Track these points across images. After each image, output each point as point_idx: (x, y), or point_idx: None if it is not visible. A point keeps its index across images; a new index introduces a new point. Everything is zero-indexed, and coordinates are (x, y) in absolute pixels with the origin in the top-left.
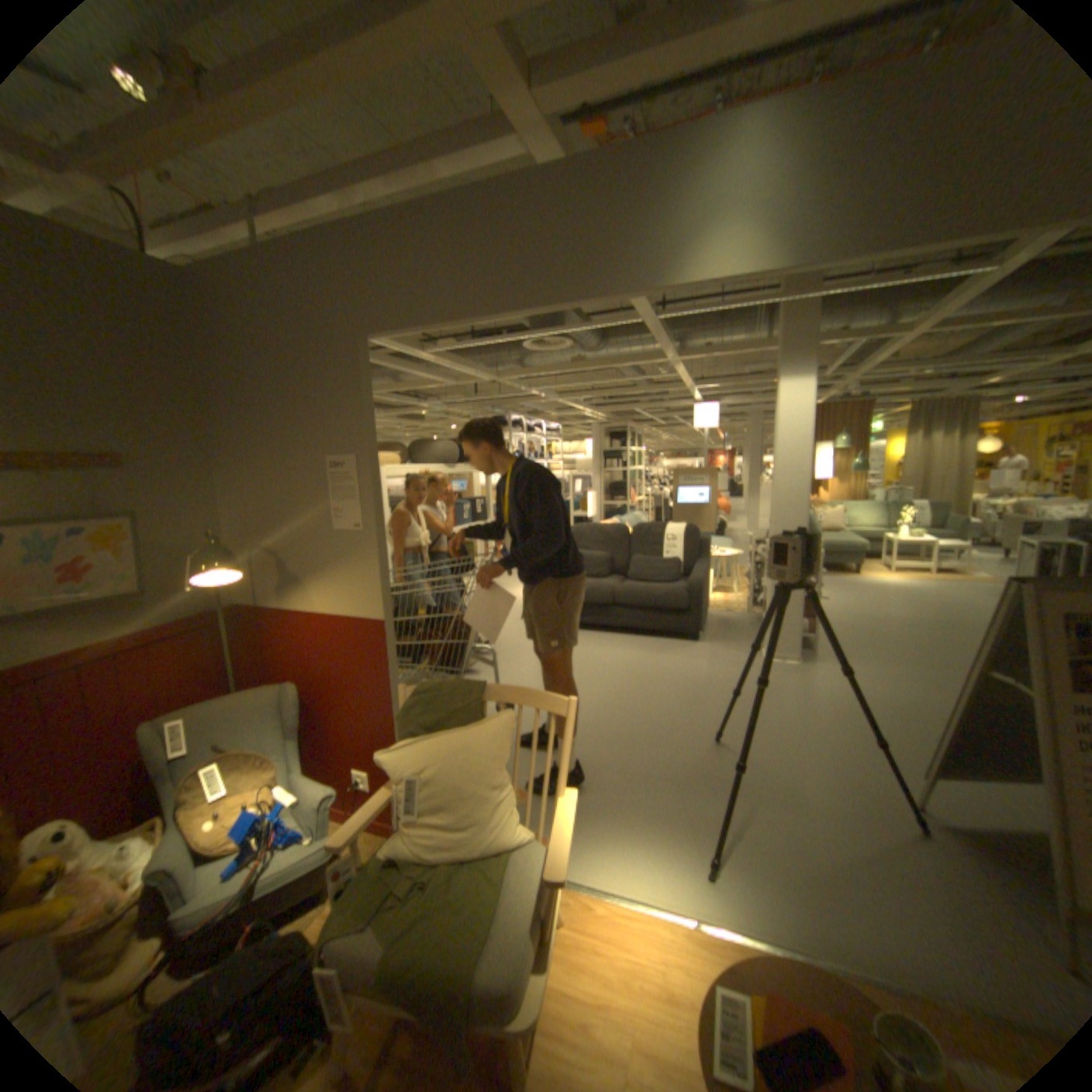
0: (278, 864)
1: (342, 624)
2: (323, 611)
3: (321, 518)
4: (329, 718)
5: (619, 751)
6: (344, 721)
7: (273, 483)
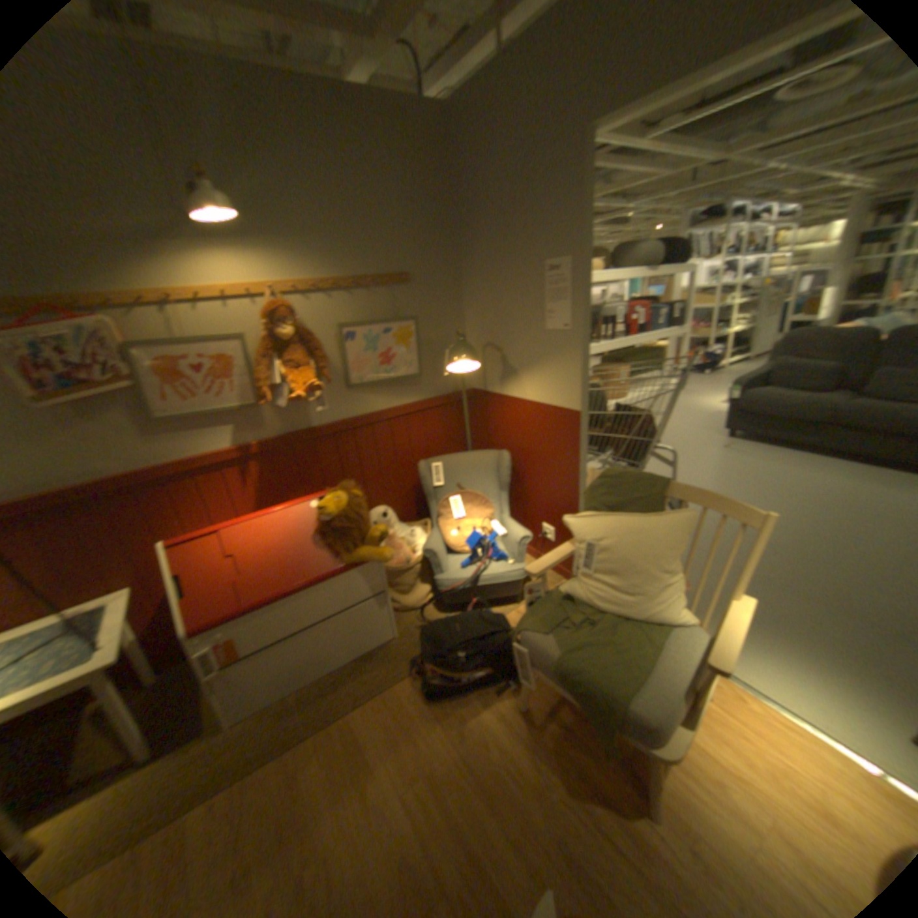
0: (491, 570)
1: (544, 411)
2: (530, 399)
3: (535, 319)
4: (528, 481)
5: (806, 577)
6: (539, 486)
7: (500, 290)
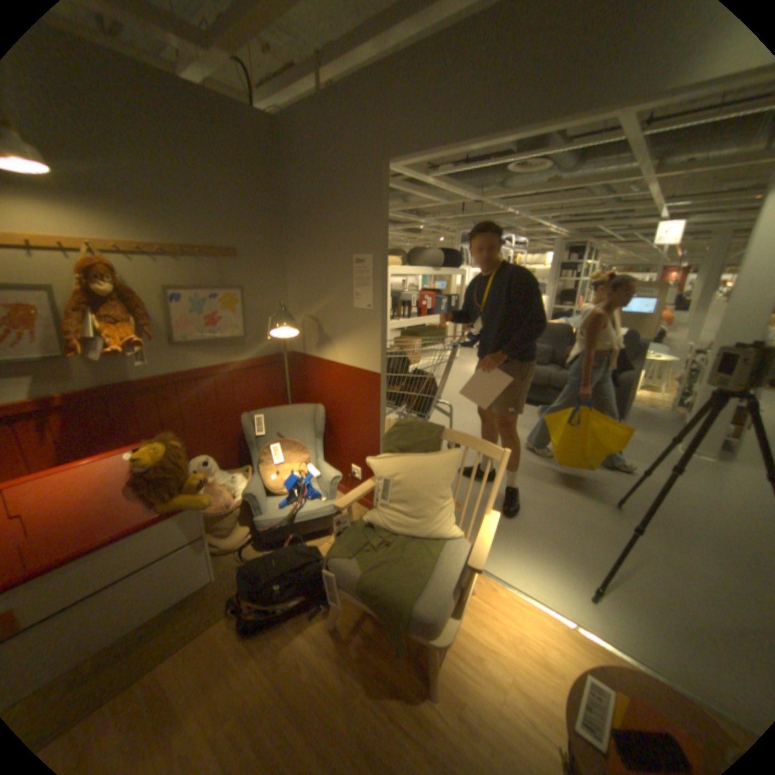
0: (307, 508)
1: (353, 372)
2: (342, 362)
3: (346, 299)
4: (341, 430)
5: (534, 494)
6: (349, 434)
7: (319, 273)
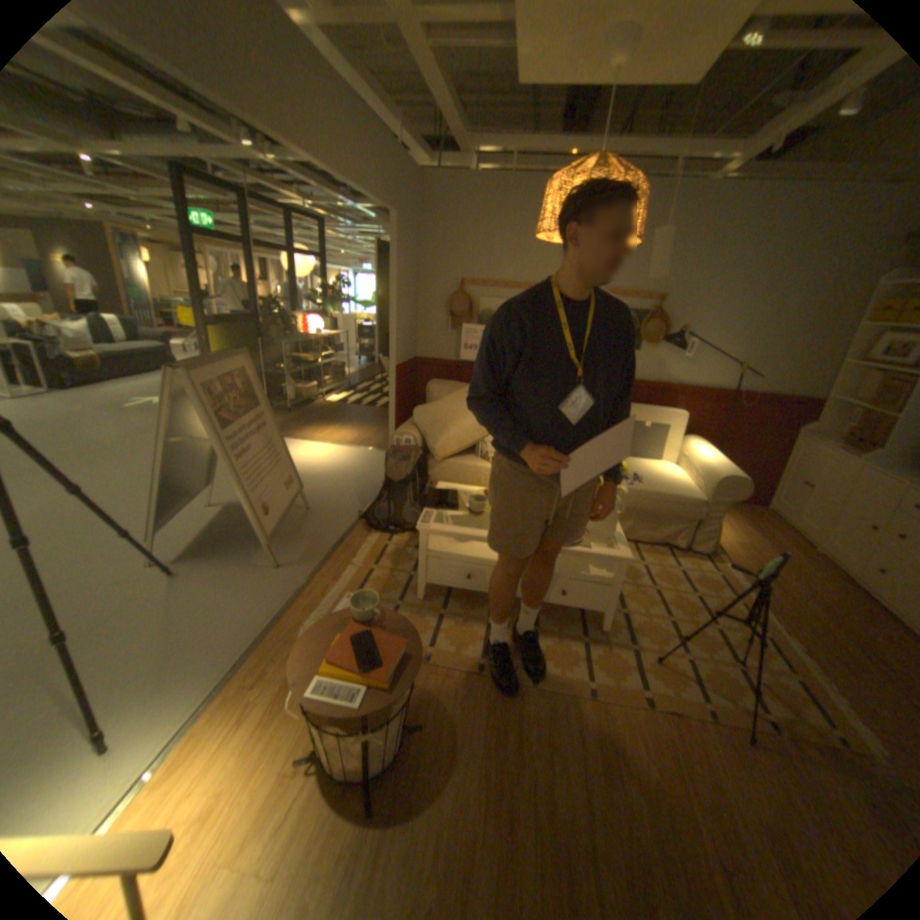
0: None
1: None
2: None
3: None
4: None
5: None
6: None
7: None
